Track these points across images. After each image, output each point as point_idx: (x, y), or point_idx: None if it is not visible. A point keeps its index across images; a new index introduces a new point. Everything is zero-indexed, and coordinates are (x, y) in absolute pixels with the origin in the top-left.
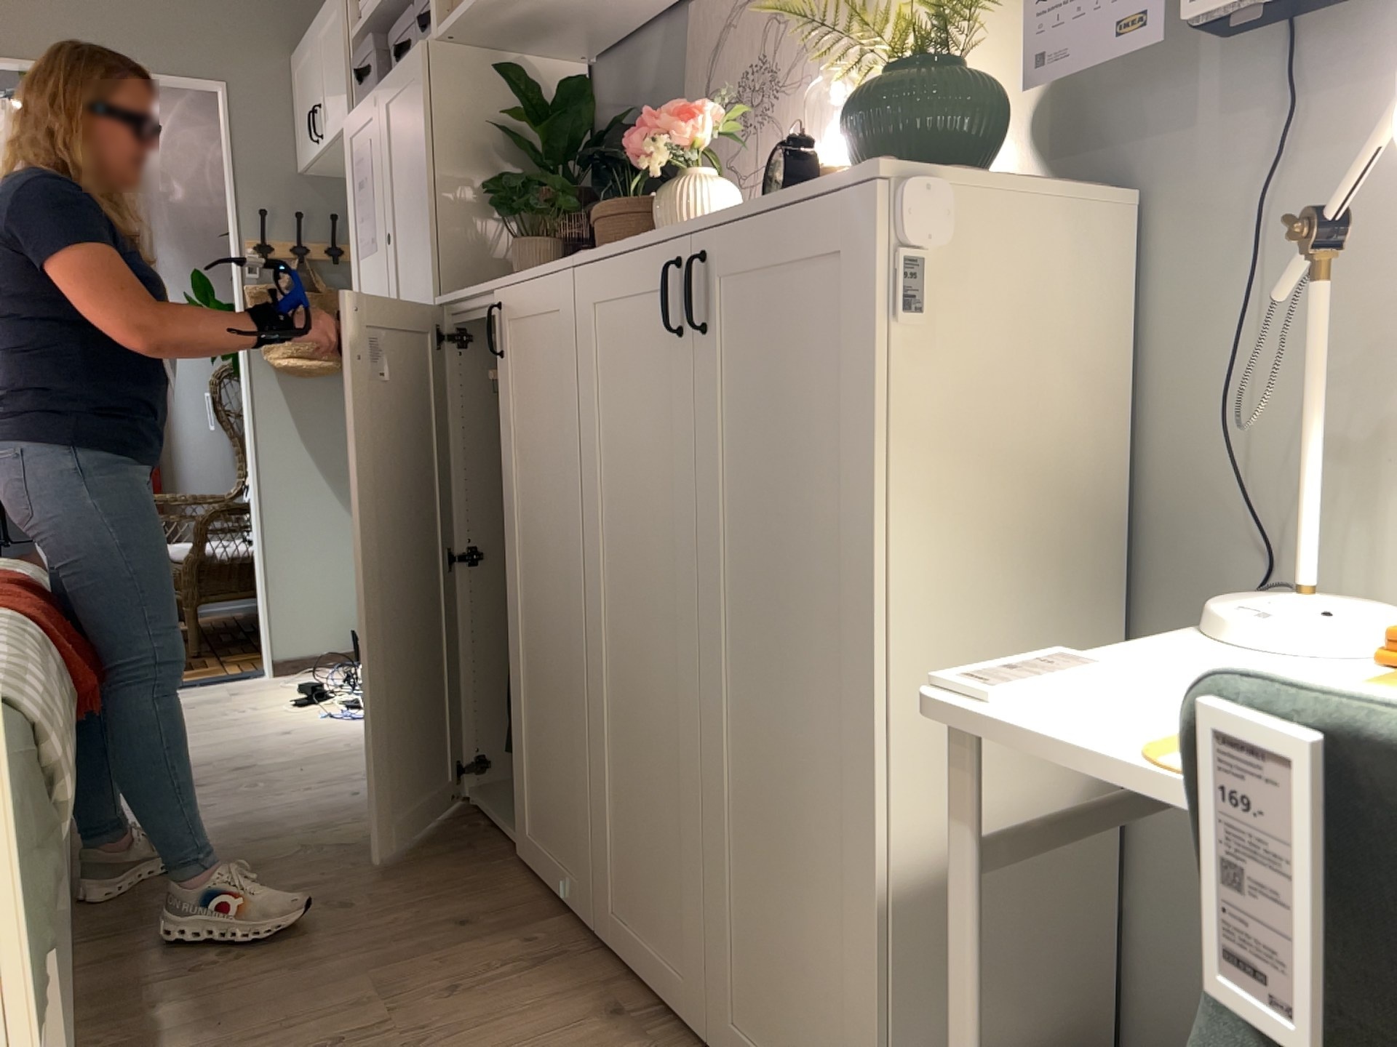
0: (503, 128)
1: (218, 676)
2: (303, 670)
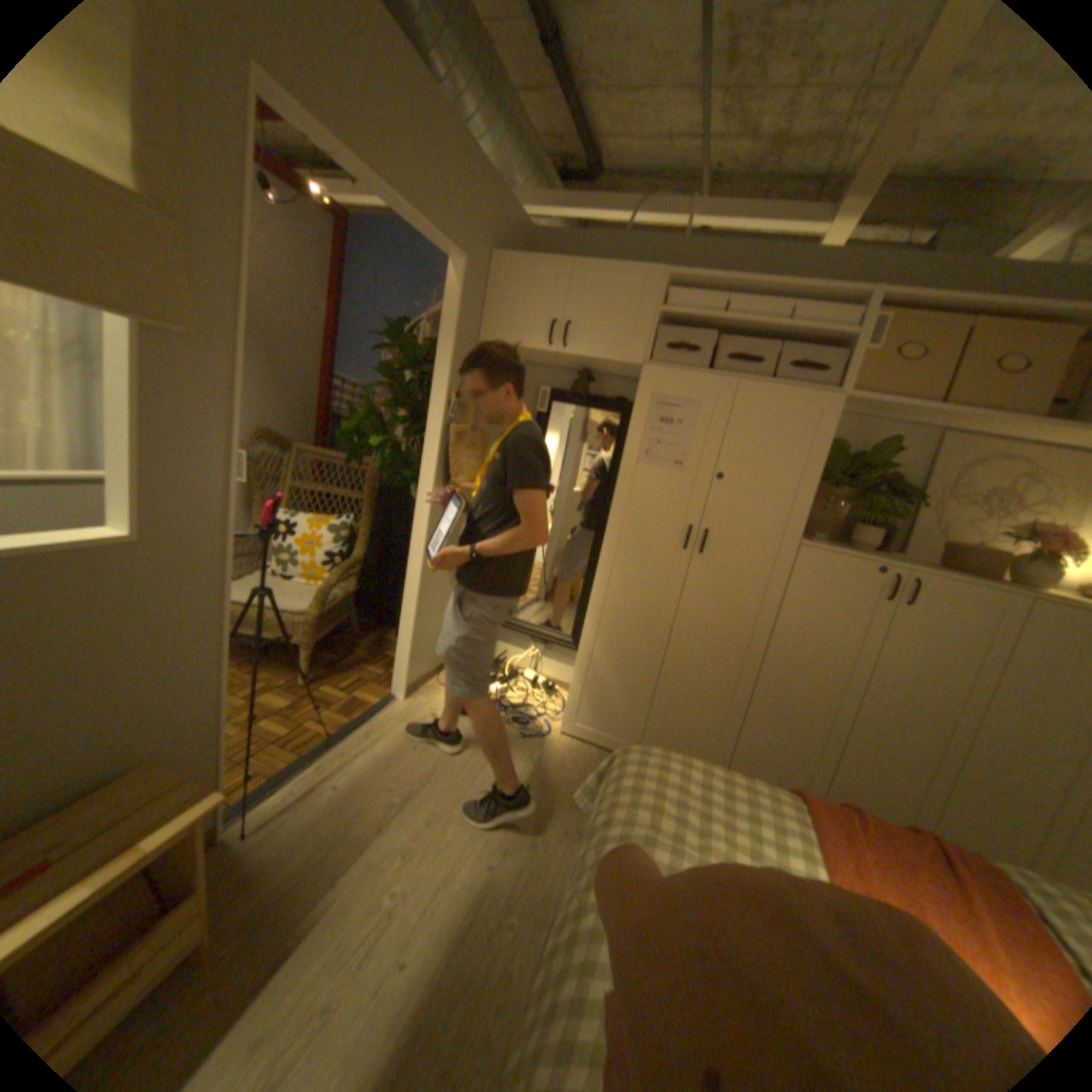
0: (844, 450)
1: (373, 708)
2: (418, 689)
